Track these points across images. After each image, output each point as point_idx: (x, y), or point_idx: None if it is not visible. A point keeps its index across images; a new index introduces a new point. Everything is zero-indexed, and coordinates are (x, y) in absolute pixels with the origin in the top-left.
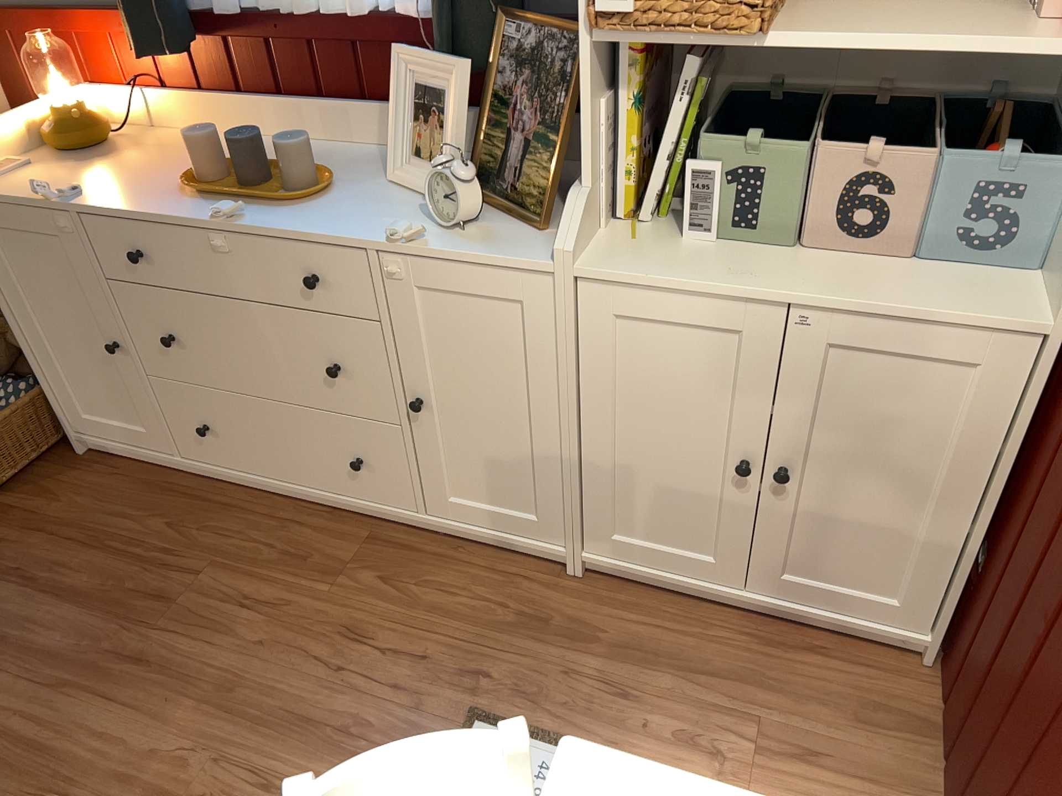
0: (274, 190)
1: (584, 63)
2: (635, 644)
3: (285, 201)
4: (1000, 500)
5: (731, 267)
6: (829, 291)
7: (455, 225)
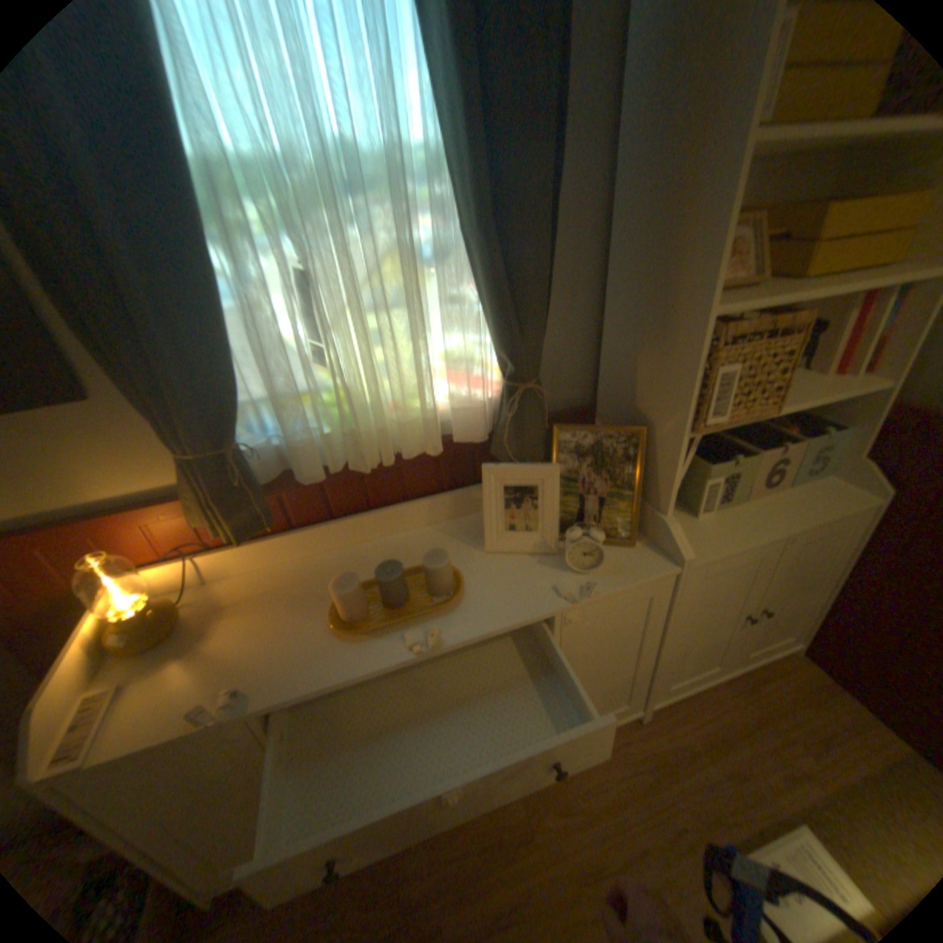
0: (413, 597)
1: (679, 446)
2: (716, 744)
3: (448, 605)
4: (854, 576)
5: (745, 524)
6: (801, 518)
7: (595, 567)
